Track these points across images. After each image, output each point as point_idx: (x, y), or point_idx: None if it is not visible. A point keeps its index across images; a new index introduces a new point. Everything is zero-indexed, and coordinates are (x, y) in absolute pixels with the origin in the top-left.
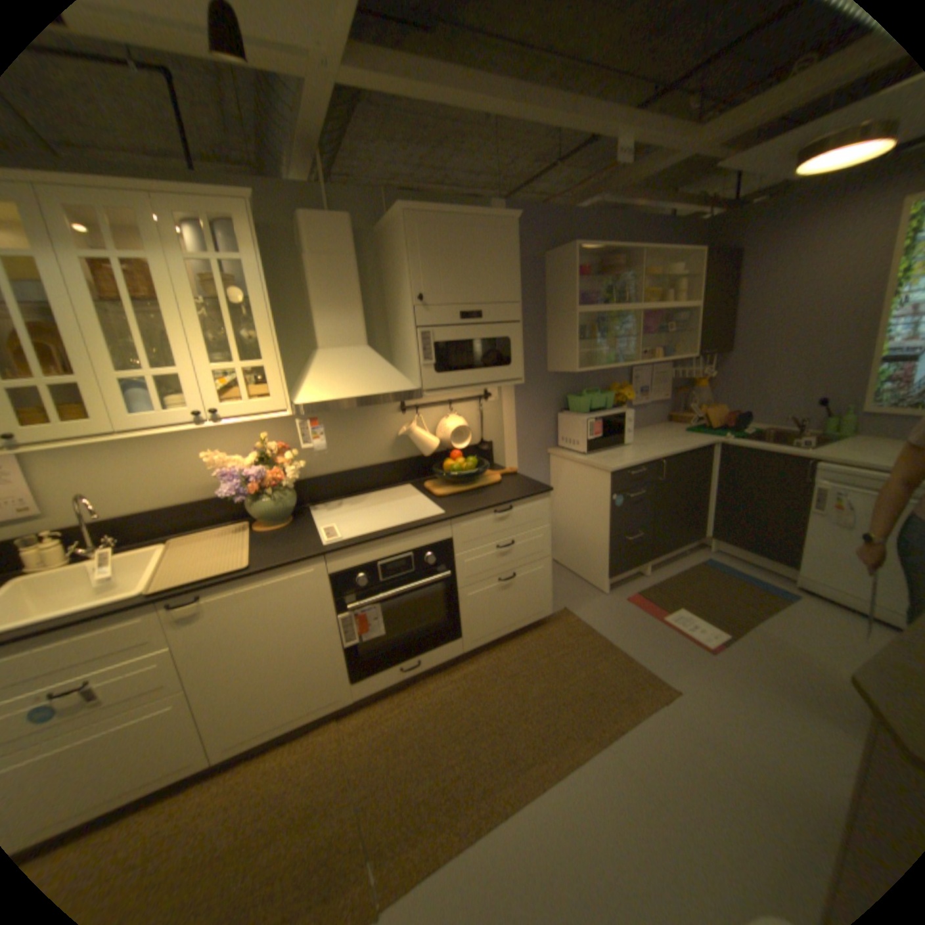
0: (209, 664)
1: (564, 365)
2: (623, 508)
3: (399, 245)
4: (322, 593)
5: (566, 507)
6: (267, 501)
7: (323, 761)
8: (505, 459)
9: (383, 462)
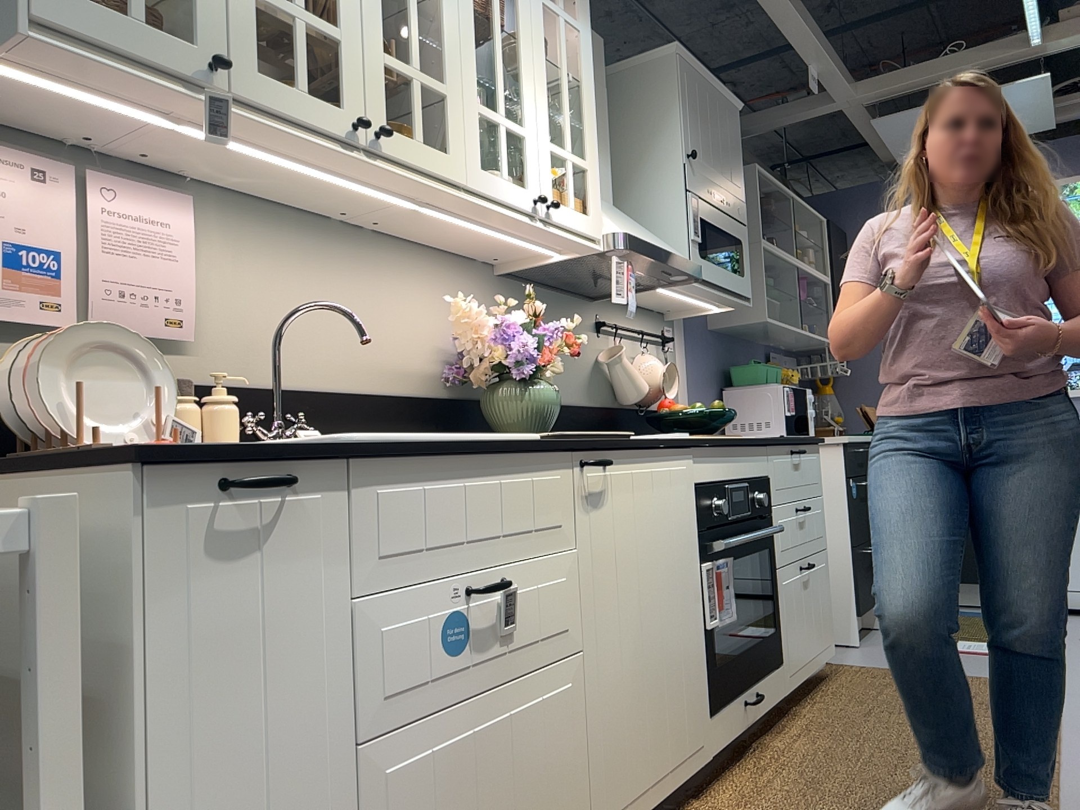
0: (608, 602)
1: (744, 316)
2: (858, 502)
3: (658, 95)
4: (693, 513)
5: None
6: (540, 391)
7: None
8: None
9: (583, 404)
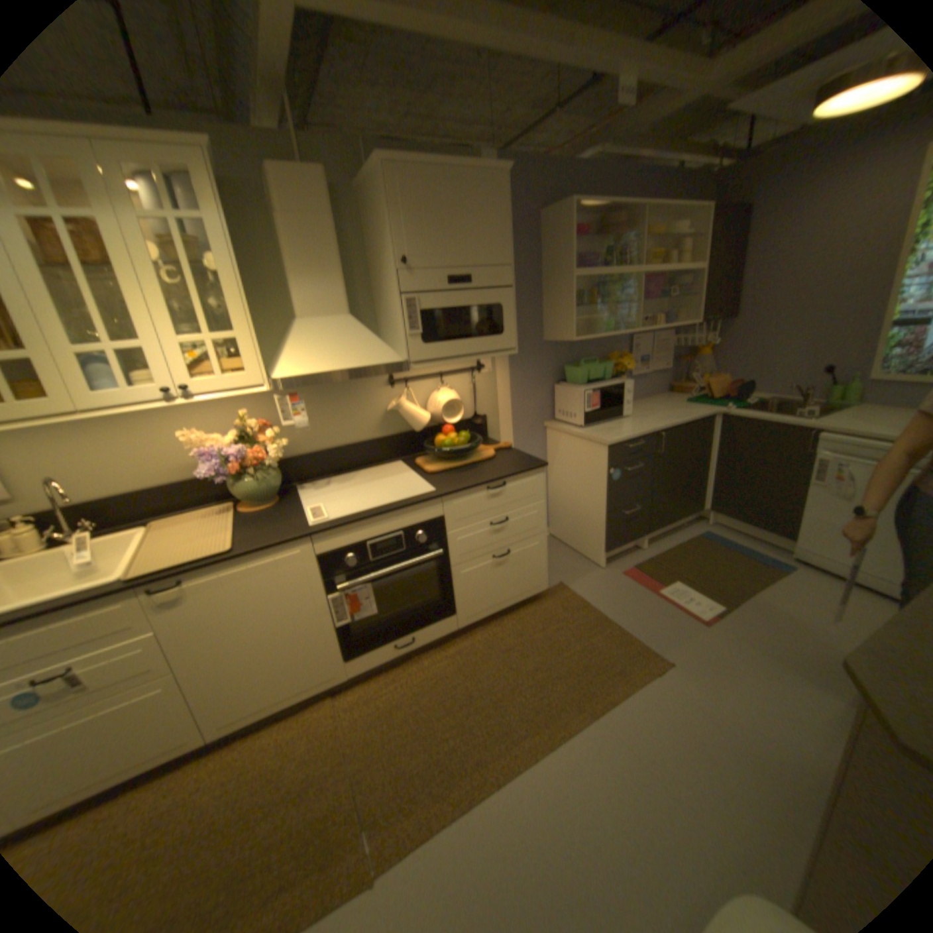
0: (198, 647)
1: (561, 334)
2: (621, 483)
3: (379, 203)
4: (311, 574)
5: (563, 482)
6: (251, 482)
7: (319, 737)
8: (500, 433)
9: (372, 439)
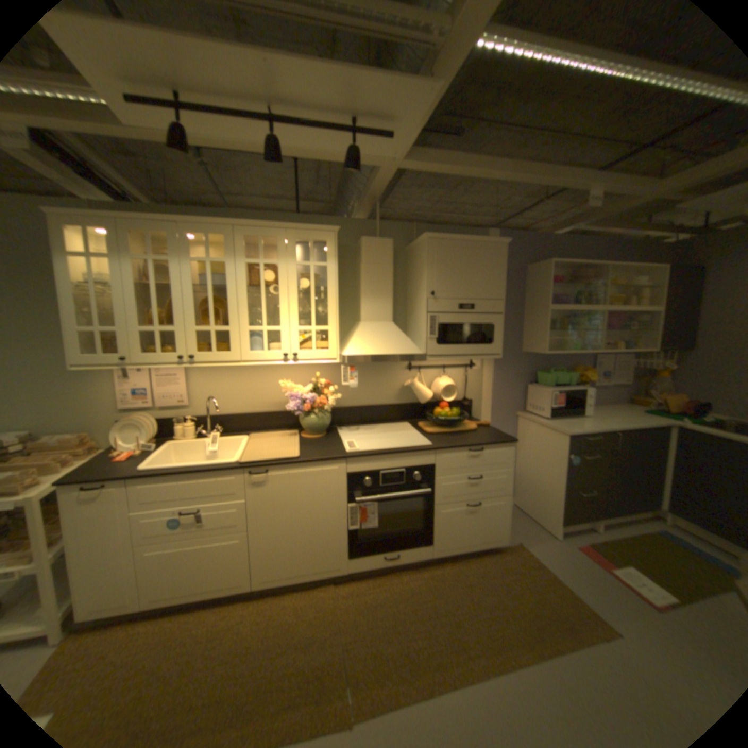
0: (265, 517)
1: (536, 348)
2: (579, 468)
3: (422, 259)
4: (341, 485)
5: (529, 460)
6: (313, 417)
7: (323, 609)
8: (480, 414)
9: (390, 403)
